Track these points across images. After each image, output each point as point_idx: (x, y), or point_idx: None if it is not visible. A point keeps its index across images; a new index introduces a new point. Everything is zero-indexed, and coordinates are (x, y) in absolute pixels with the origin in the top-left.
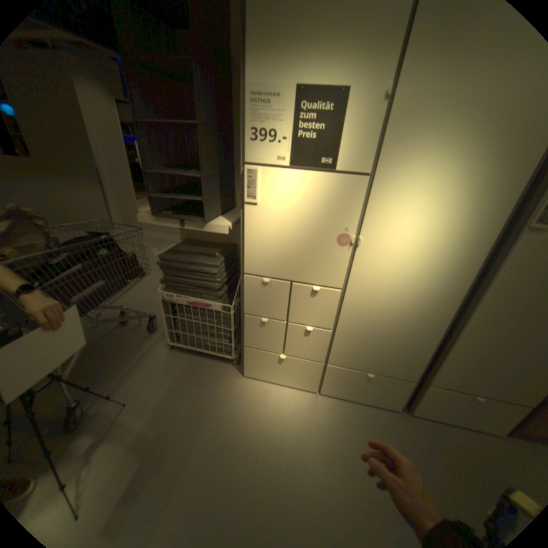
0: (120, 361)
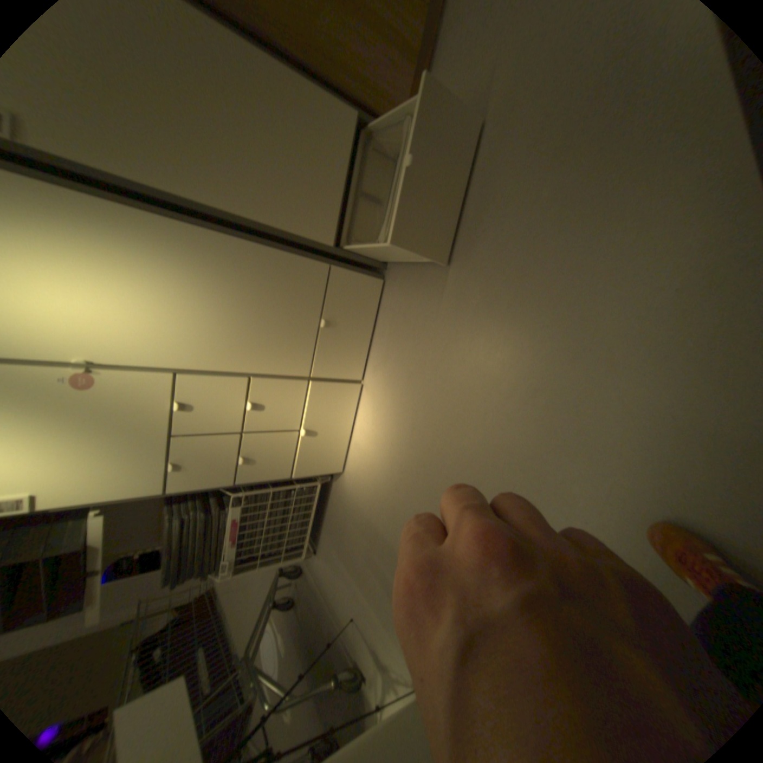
0: (324, 614)
